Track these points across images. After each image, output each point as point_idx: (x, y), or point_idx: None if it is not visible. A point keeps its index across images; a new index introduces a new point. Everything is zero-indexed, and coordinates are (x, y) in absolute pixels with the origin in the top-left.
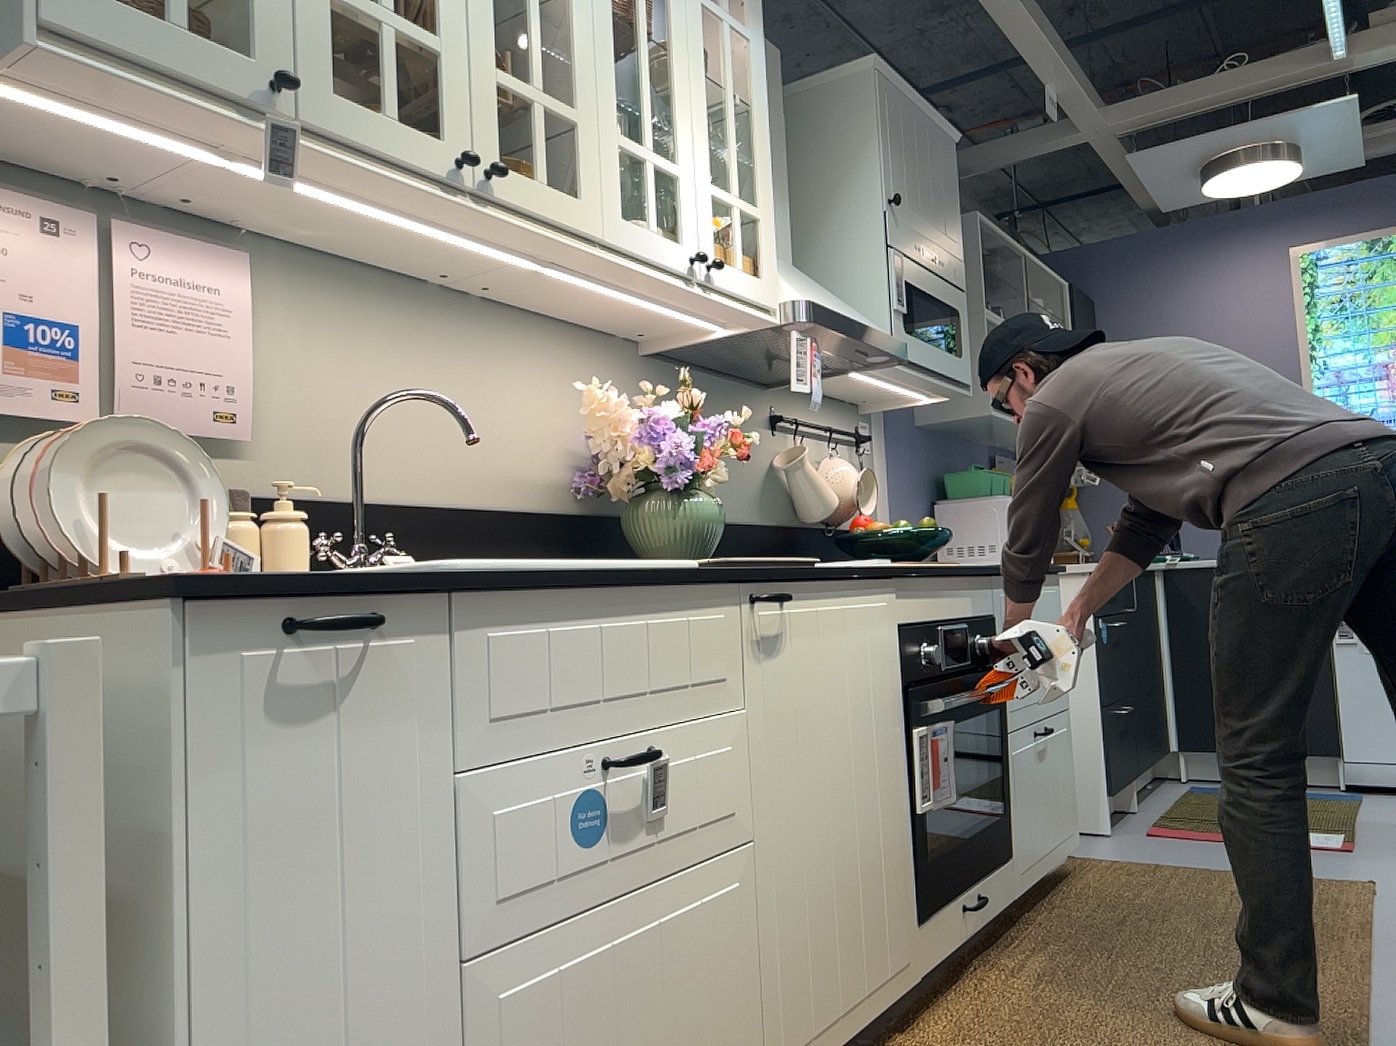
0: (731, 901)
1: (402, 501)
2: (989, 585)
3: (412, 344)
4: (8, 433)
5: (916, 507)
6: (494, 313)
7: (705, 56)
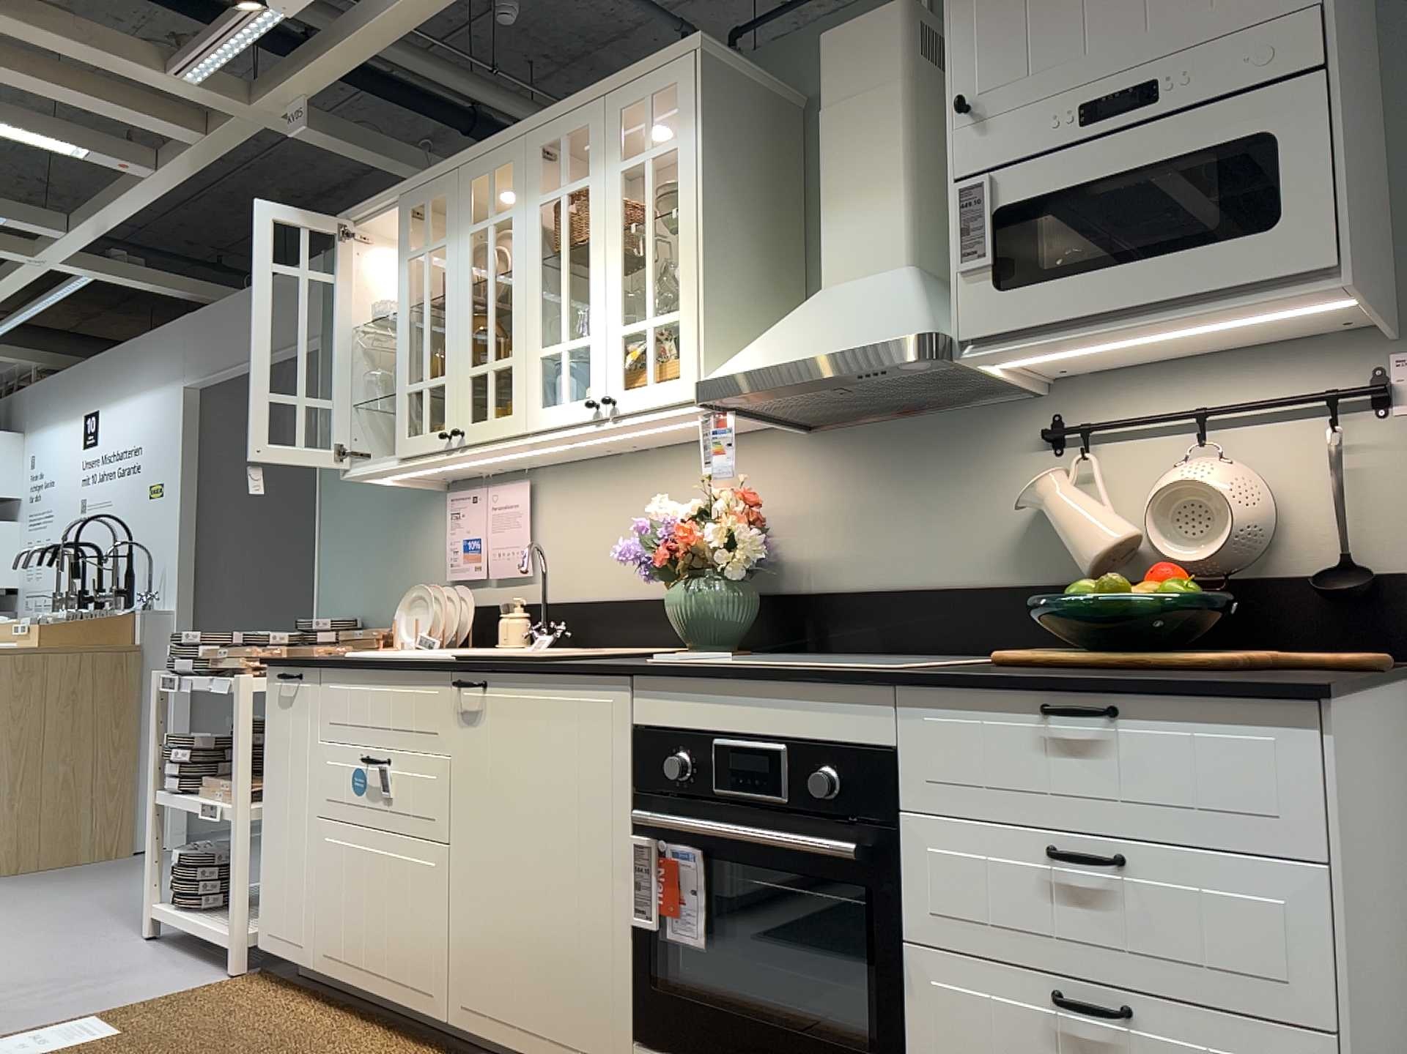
0: (429, 872)
1: (601, 598)
2: (878, 698)
3: (610, 496)
4: (469, 585)
5: None
6: (663, 453)
7: (619, 217)
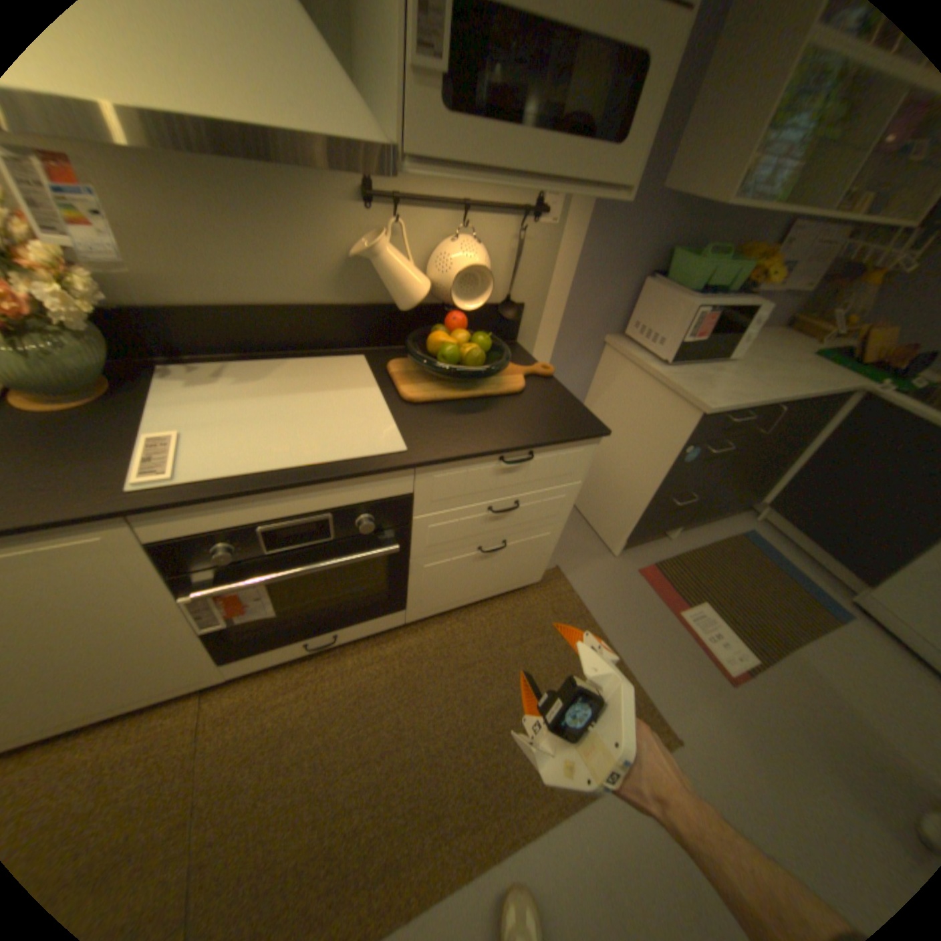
0: None
1: None
2: (402, 473)
3: None
4: None
5: (616, 276)
6: None
7: None
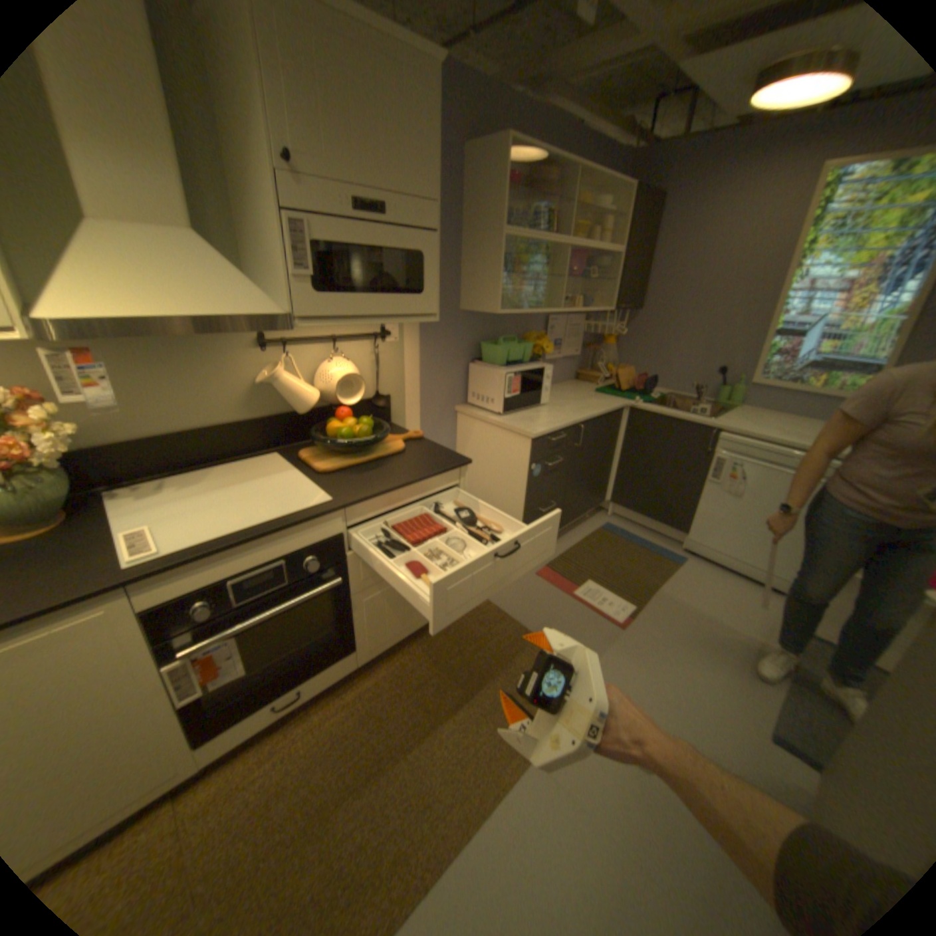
0: None
1: None
2: (333, 517)
3: None
4: None
5: (449, 367)
6: None
7: None
